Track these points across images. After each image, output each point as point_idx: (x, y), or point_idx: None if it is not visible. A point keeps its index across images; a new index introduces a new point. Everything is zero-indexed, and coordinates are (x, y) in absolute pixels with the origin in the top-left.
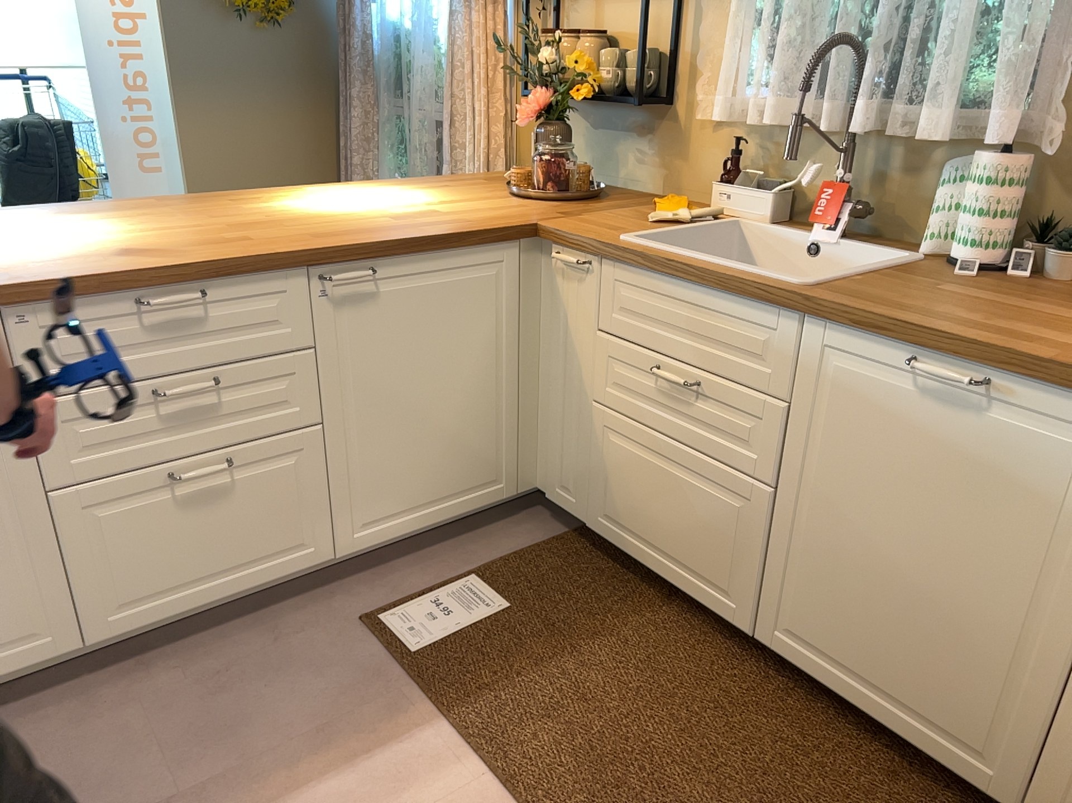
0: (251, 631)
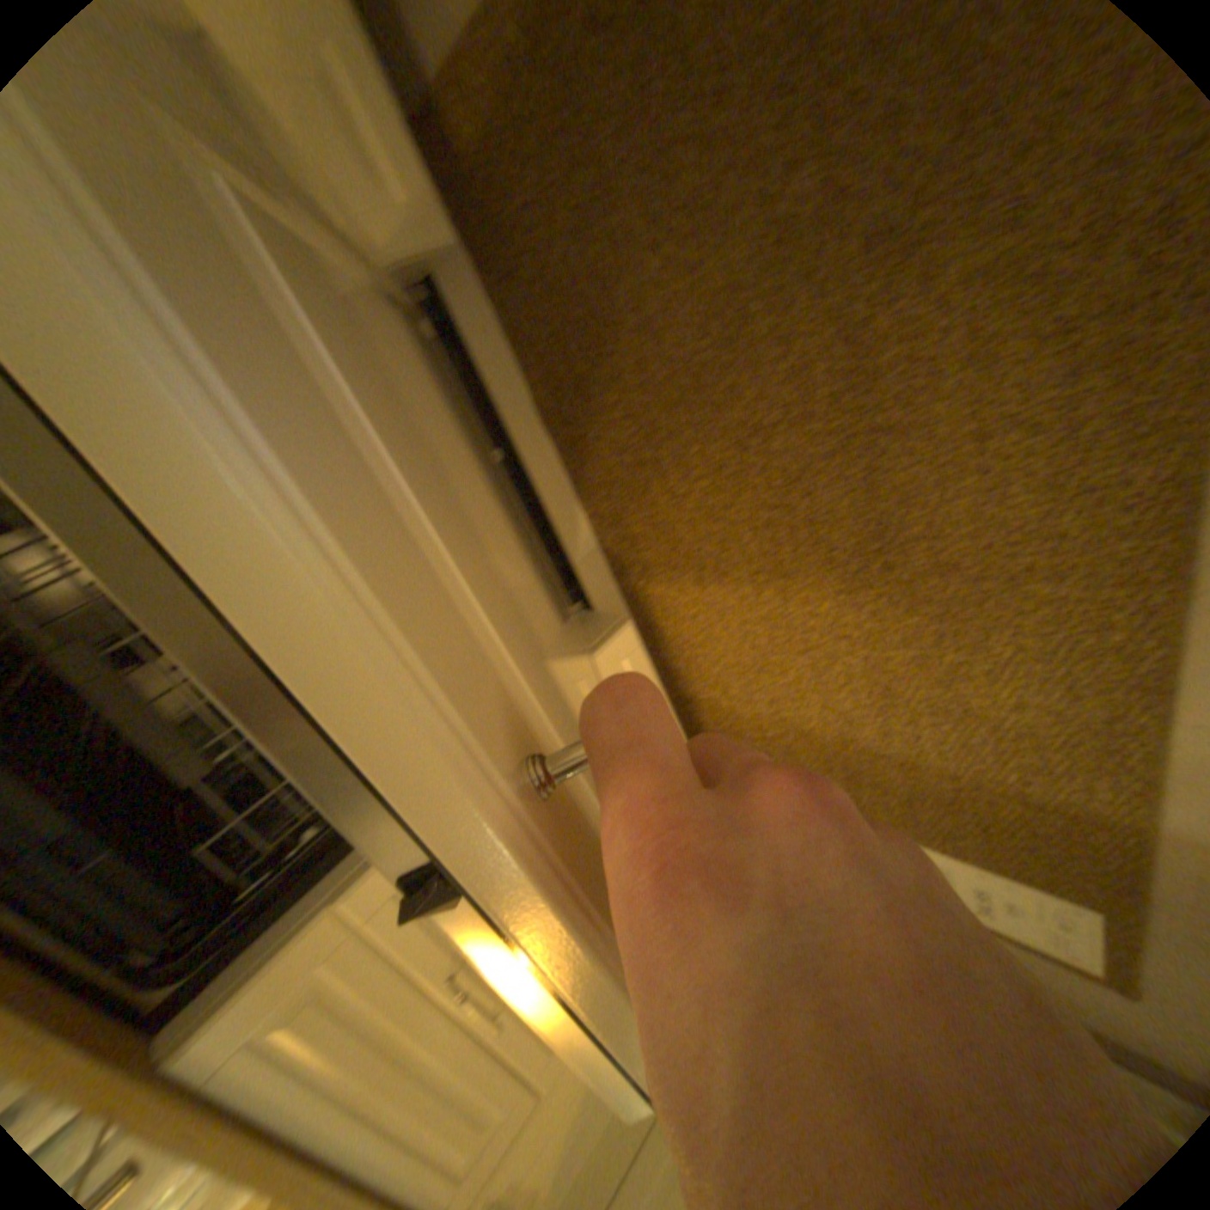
0: None
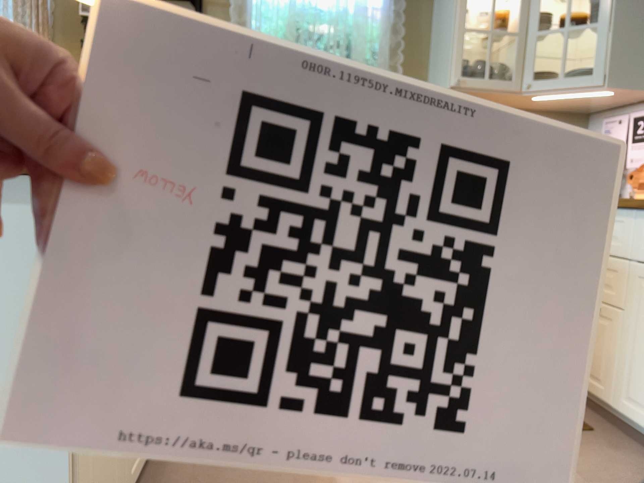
0: (164, 469)
